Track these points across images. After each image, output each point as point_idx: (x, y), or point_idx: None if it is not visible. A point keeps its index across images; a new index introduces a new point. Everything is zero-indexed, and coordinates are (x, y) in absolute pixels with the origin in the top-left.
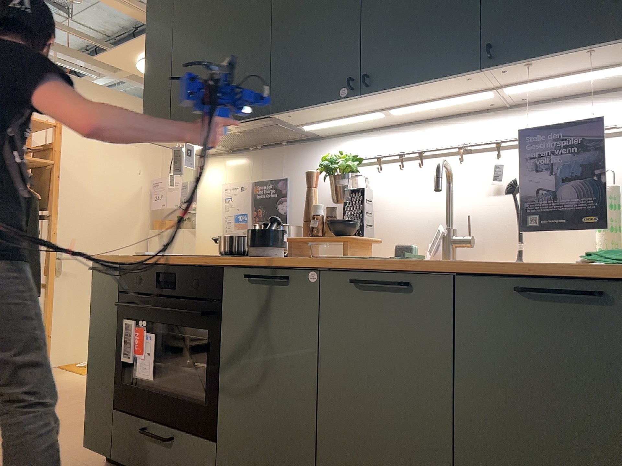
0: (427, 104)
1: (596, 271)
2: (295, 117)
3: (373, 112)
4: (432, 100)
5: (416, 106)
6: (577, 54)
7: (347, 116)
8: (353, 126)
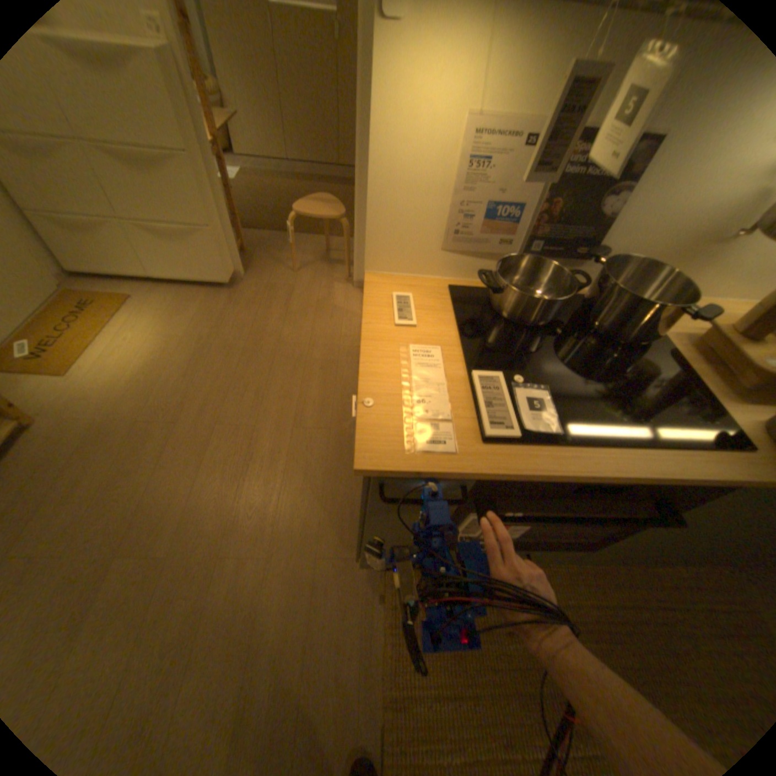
0: None
1: None
2: None
3: None
4: None
5: None
6: None
7: None
8: None
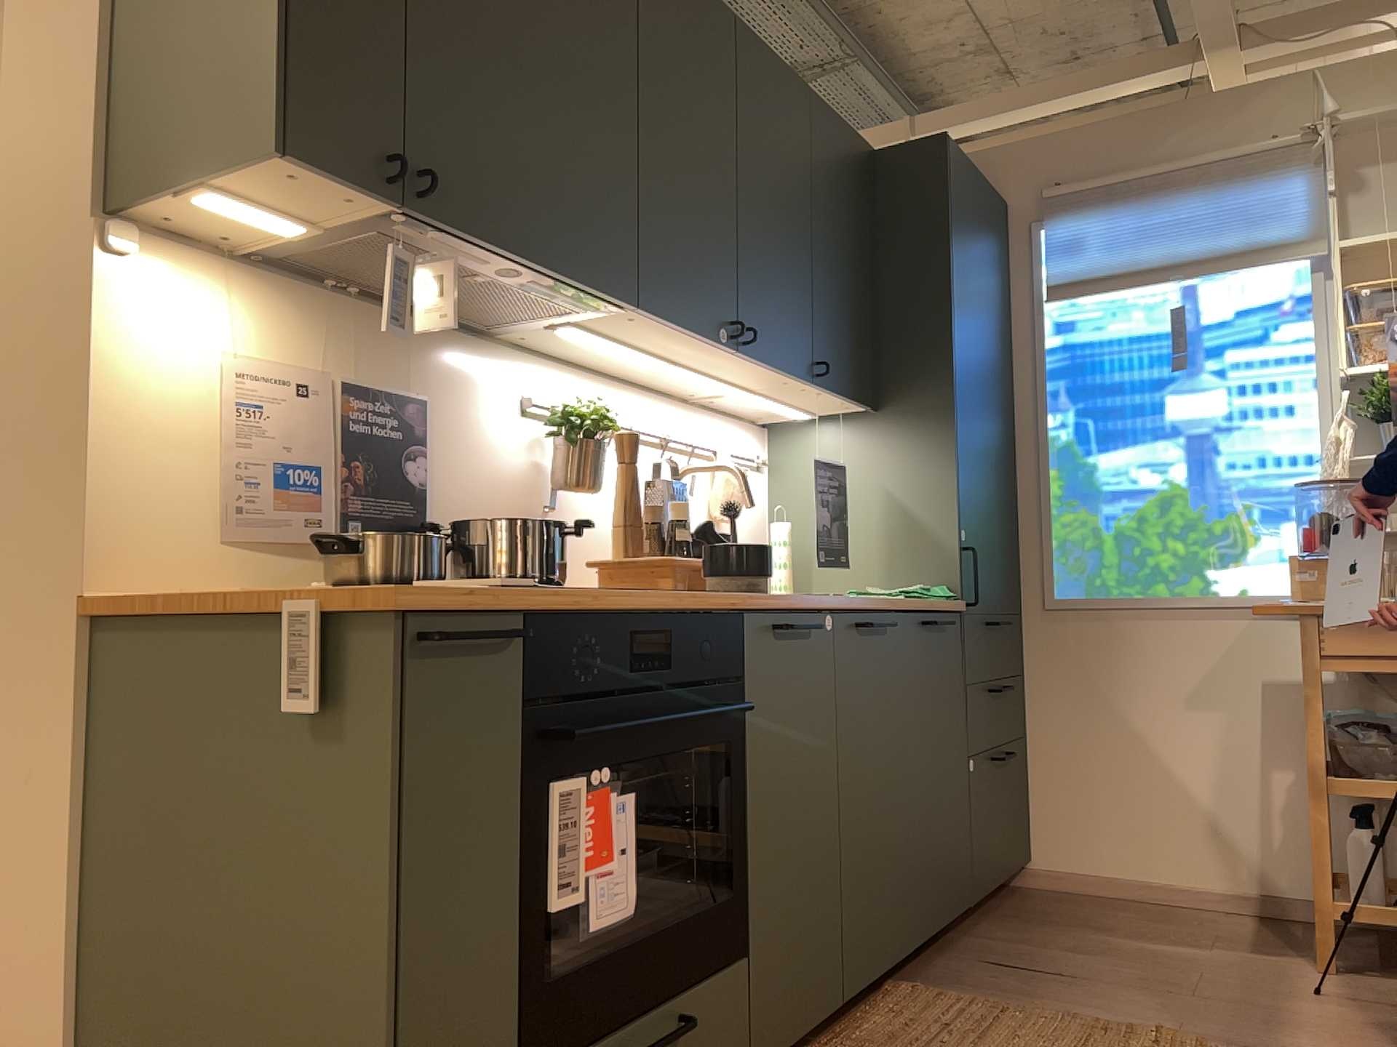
0: (709, 376)
1: (940, 605)
2: (622, 318)
3: (666, 357)
4: (717, 374)
5: (698, 373)
6: (843, 398)
7: (640, 346)
8: (564, 345)
